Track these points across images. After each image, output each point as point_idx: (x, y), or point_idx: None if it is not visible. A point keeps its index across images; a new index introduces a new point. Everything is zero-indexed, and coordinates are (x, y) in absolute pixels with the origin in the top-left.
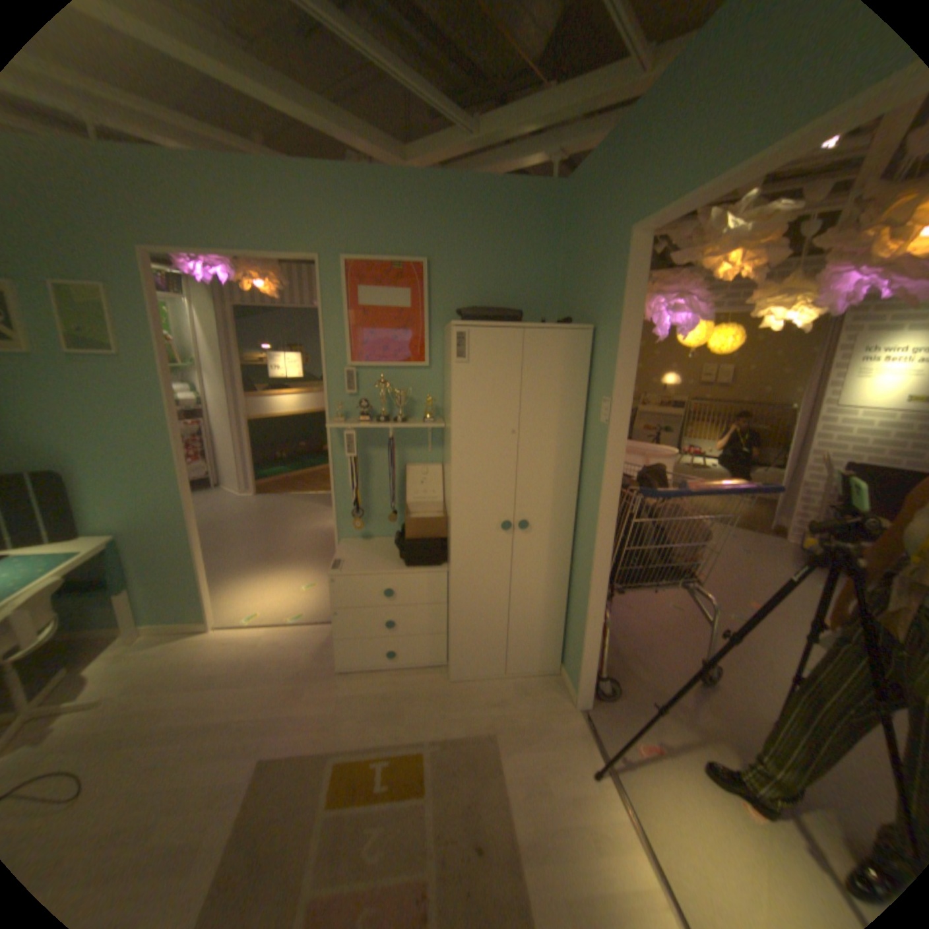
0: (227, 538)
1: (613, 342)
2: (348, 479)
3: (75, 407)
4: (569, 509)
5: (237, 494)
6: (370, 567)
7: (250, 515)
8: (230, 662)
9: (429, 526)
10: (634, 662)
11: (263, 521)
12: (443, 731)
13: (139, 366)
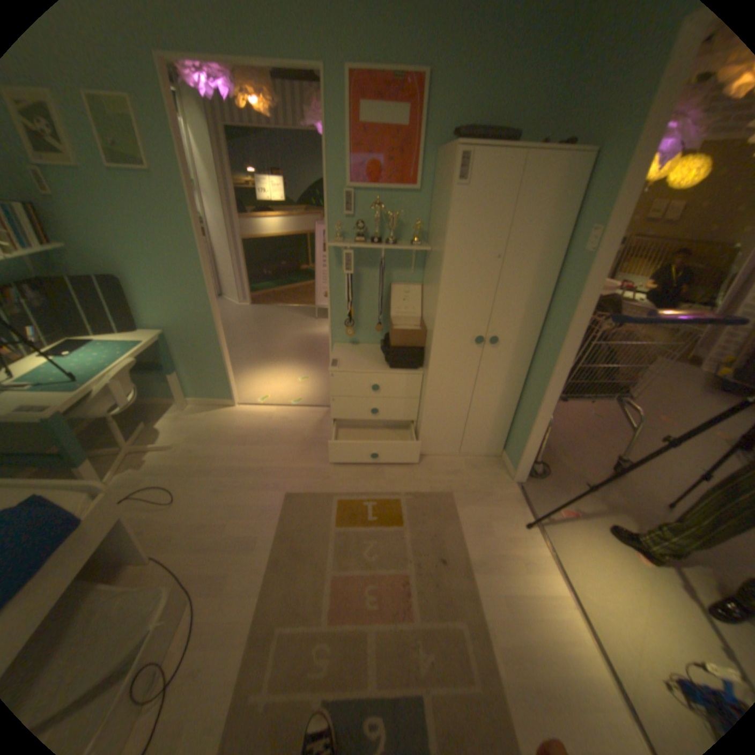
0: (235, 338)
1: (620, 166)
2: (341, 294)
3: (118, 219)
4: (534, 329)
5: (236, 303)
6: (360, 367)
7: (249, 320)
8: (254, 427)
9: (410, 337)
10: (559, 452)
11: (260, 326)
12: (413, 486)
13: (165, 182)
